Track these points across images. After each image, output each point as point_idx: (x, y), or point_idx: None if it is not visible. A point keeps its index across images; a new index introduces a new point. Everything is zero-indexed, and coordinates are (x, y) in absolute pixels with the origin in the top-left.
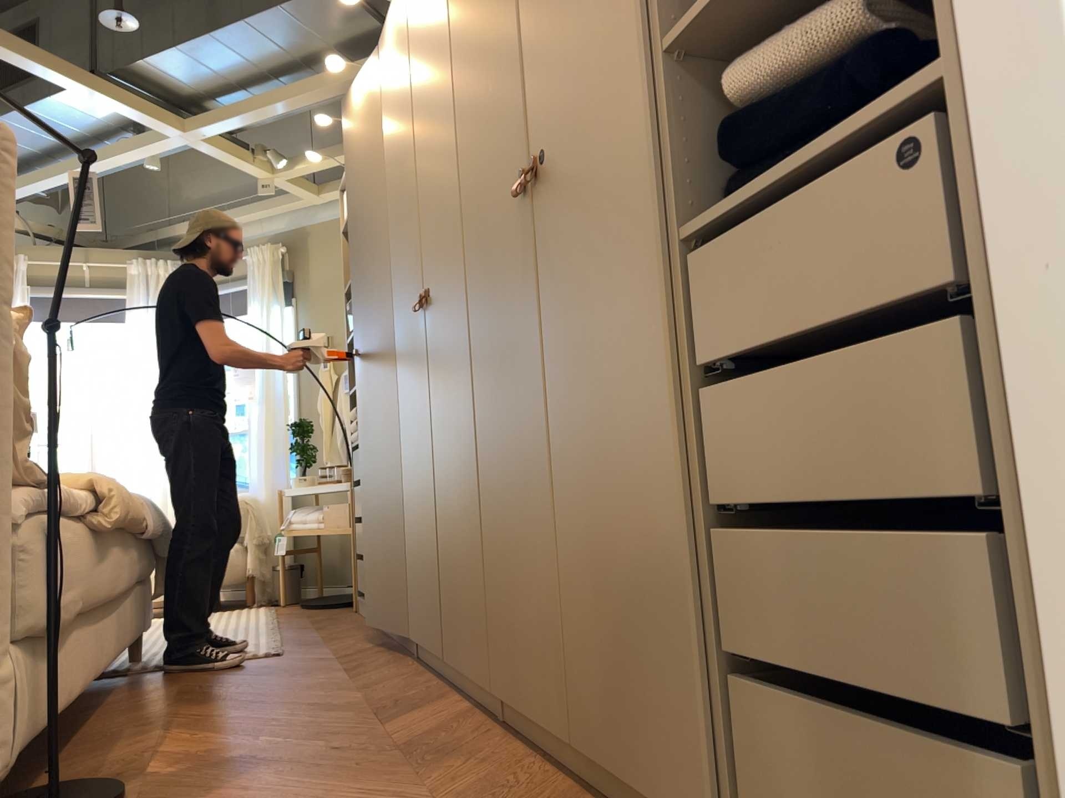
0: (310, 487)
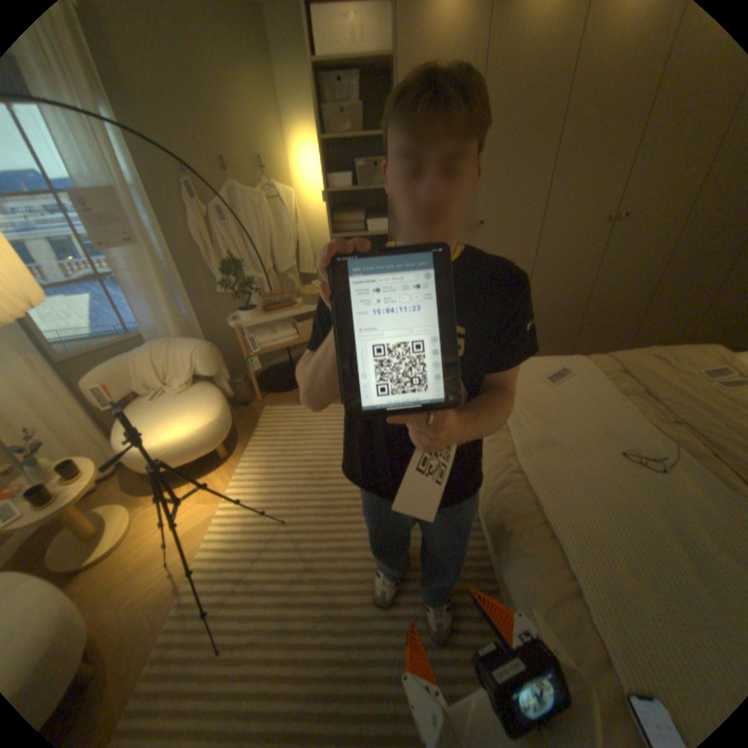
0: (265, 317)
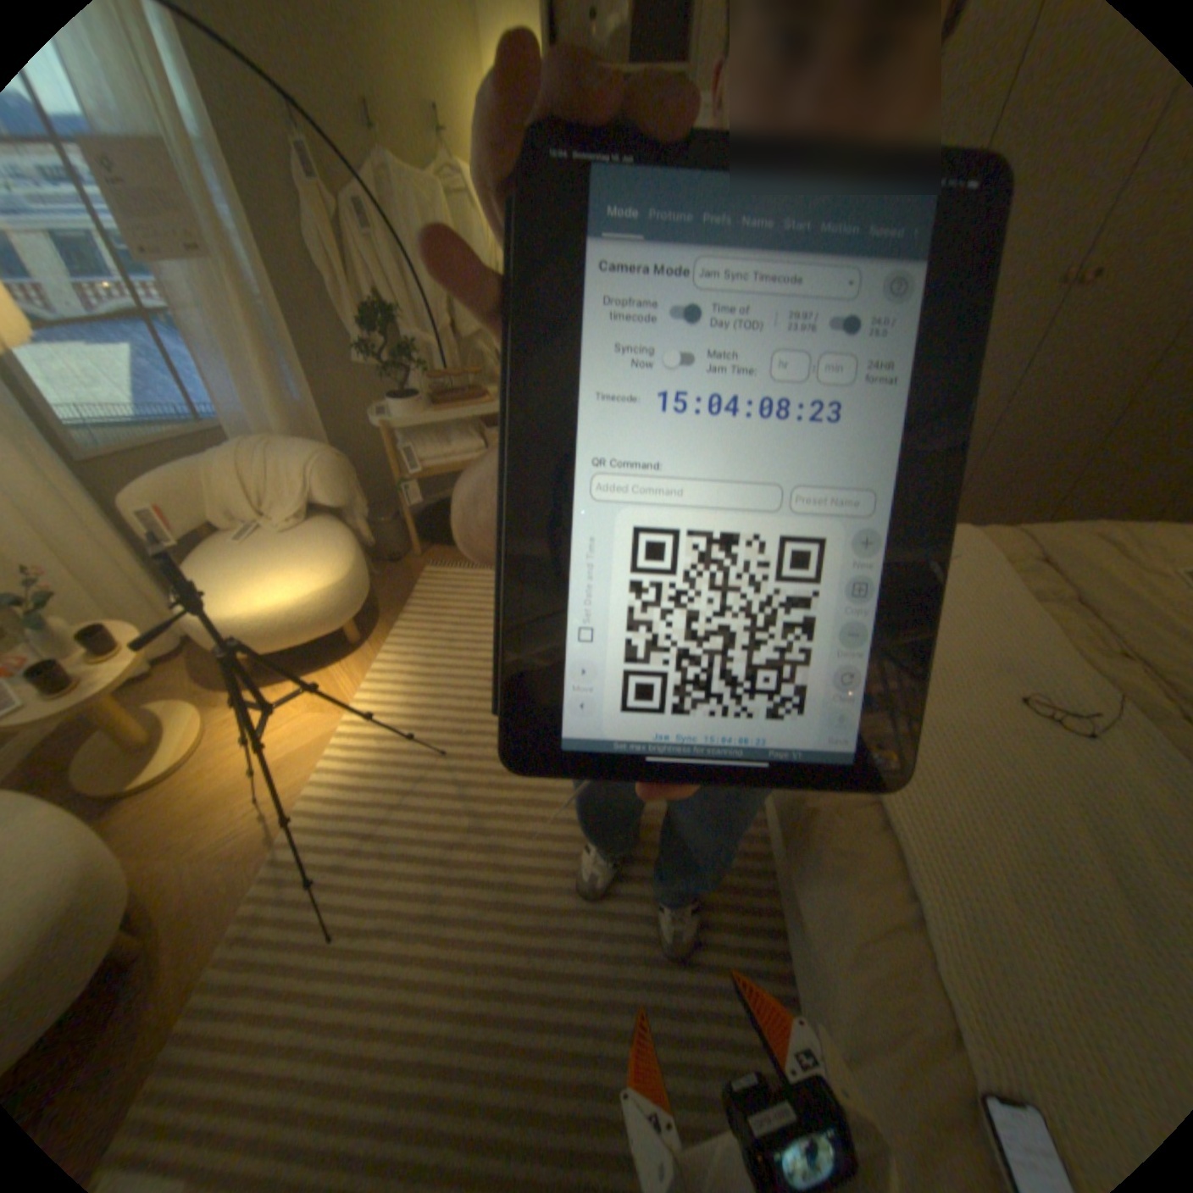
0: (432, 415)
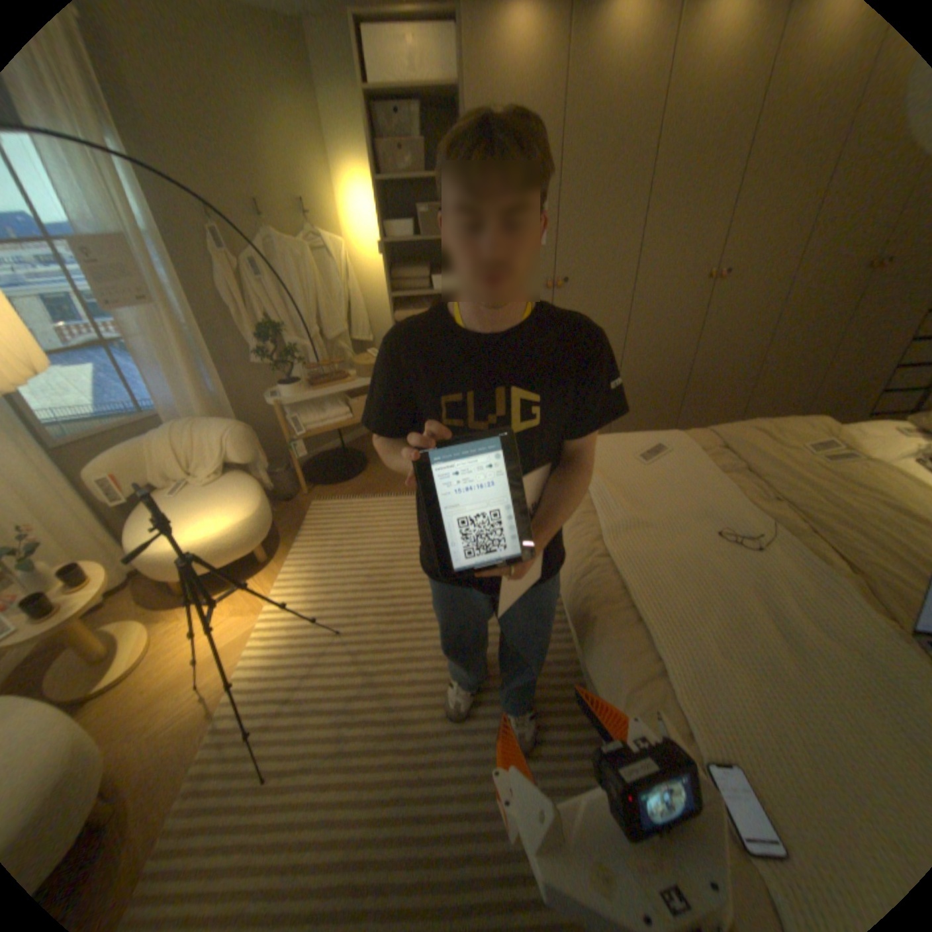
0: (310, 393)
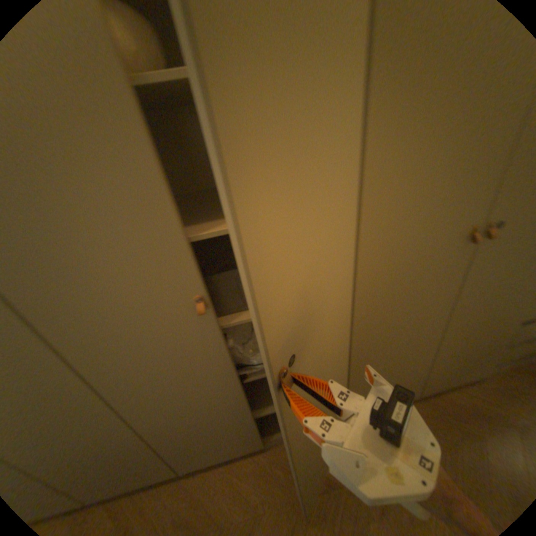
0: None
